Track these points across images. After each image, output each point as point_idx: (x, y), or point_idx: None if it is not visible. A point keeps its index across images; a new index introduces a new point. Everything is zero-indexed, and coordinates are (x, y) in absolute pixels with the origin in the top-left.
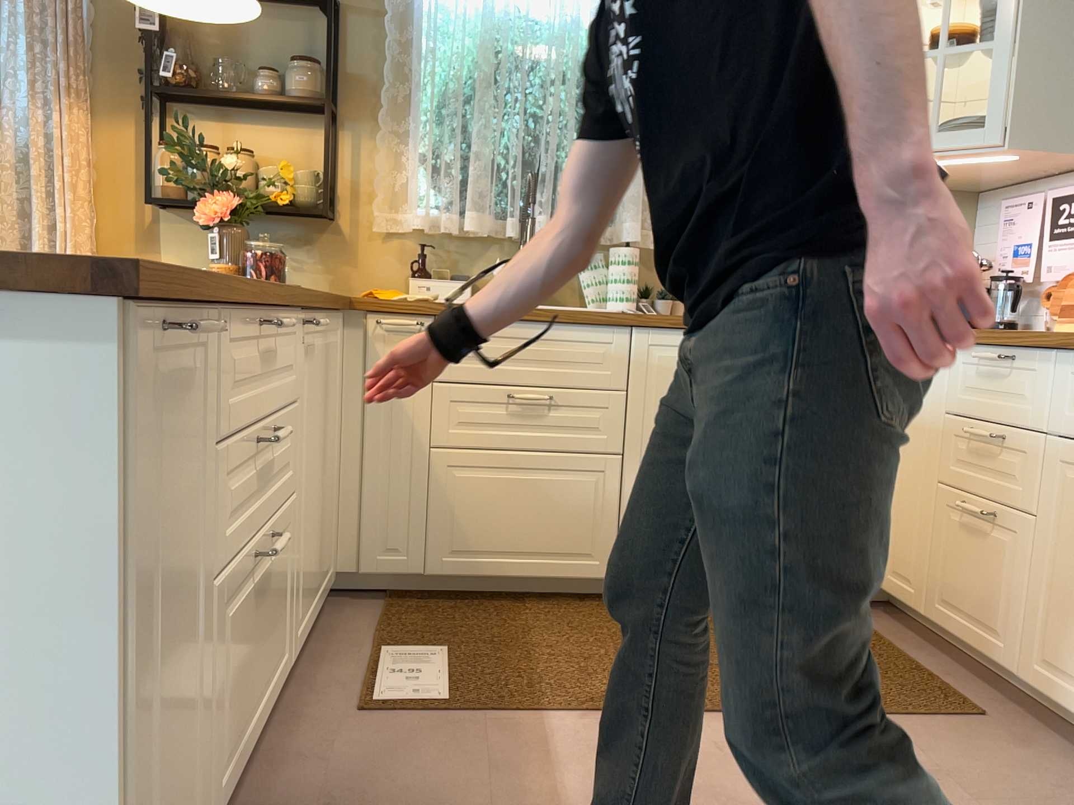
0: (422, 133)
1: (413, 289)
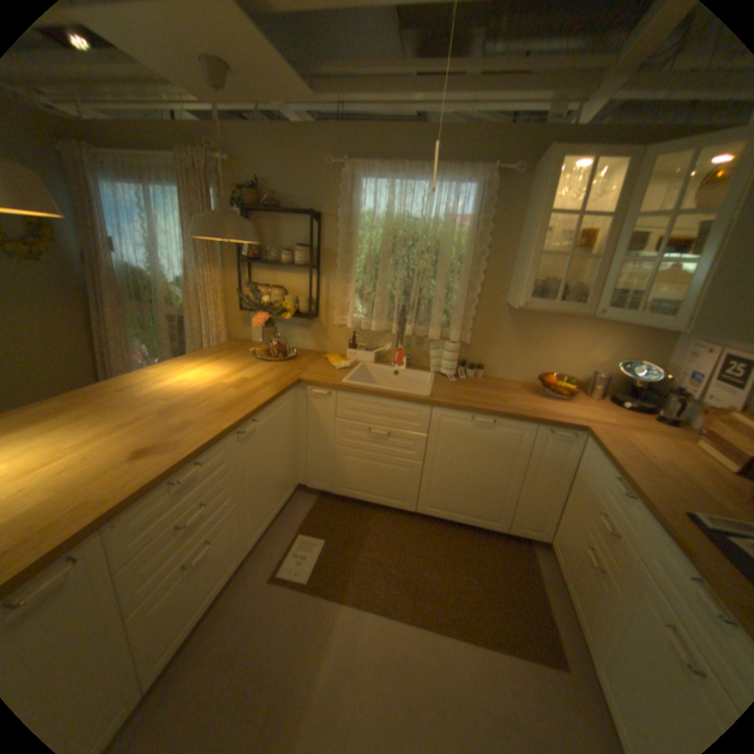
0: (353, 282)
1: (348, 355)
